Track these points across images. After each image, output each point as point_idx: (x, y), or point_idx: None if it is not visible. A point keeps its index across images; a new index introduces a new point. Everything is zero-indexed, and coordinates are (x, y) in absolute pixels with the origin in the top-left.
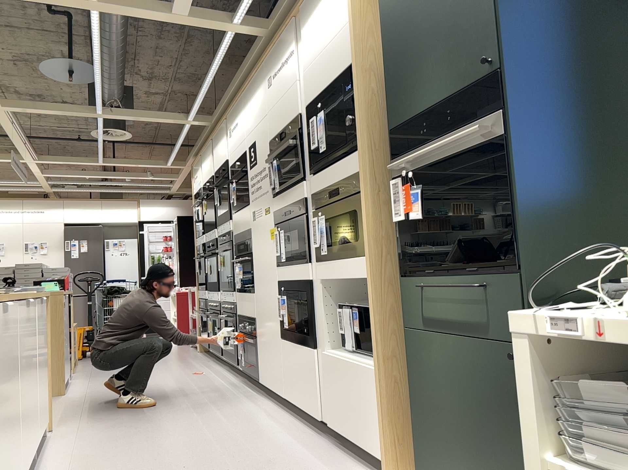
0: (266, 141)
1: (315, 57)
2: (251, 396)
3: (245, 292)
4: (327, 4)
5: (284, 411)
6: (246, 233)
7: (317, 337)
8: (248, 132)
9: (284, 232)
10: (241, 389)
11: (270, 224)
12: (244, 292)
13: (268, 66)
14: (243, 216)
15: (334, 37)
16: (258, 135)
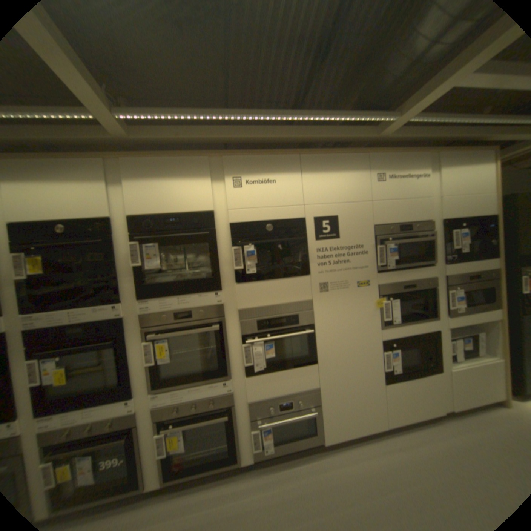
0: (368, 223)
1: (458, 194)
2: (329, 465)
3: (285, 369)
4: (474, 171)
5: (384, 441)
6: (295, 305)
7: (444, 365)
8: (318, 202)
9: (400, 301)
10: (298, 476)
11: (370, 295)
12: (281, 370)
13: (378, 162)
14: (287, 287)
15: (479, 192)
16: (347, 213)
